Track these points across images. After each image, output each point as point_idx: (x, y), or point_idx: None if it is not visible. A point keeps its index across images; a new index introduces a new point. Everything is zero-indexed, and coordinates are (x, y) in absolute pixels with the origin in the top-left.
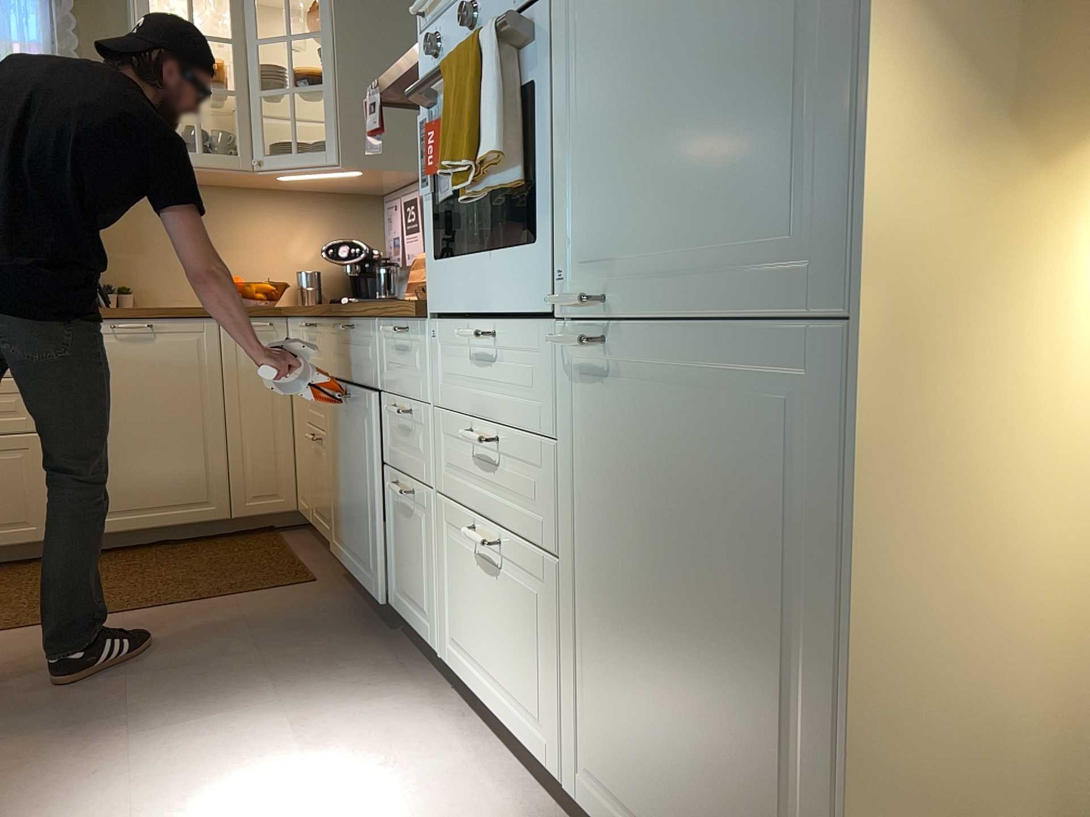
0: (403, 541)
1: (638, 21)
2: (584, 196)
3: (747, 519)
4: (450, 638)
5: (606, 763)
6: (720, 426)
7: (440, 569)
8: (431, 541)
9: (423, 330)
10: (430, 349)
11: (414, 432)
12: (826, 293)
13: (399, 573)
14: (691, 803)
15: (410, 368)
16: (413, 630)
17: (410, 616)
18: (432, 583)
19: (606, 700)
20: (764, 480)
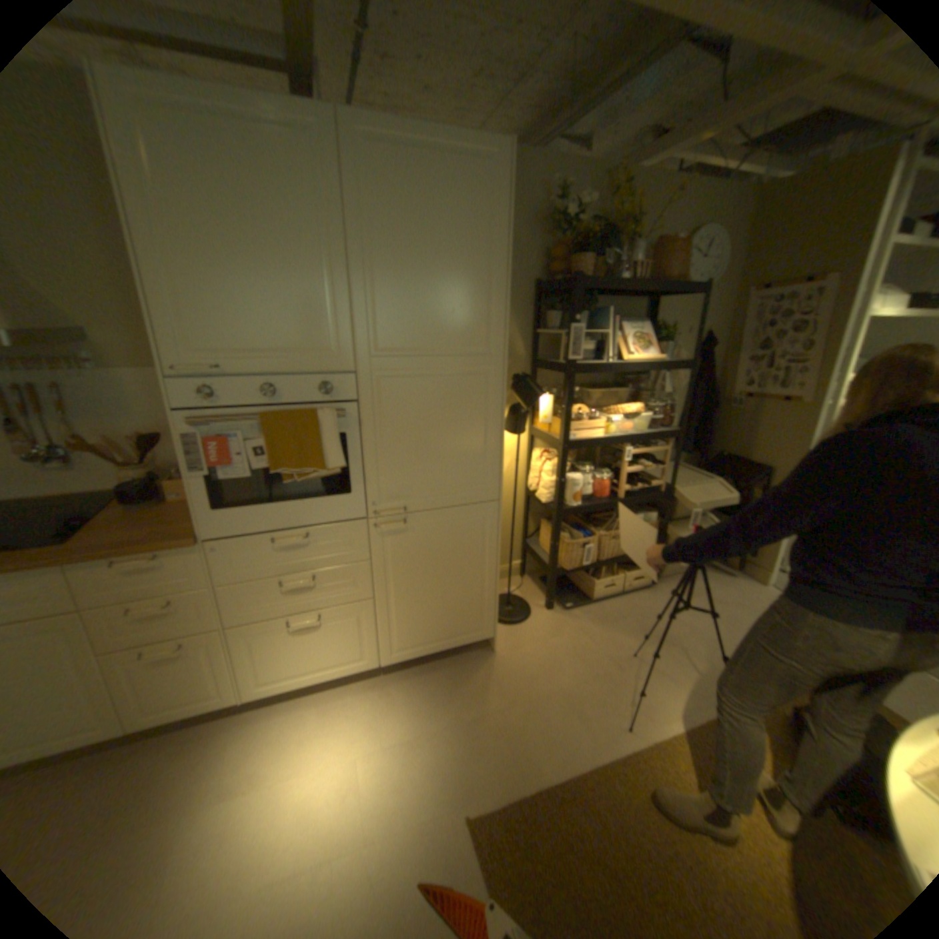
0: (157, 680)
1: (415, 426)
2: (383, 476)
3: (464, 548)
4: (251, 687)
5: (404, 641)
6: (454, 531)
7: (233, 662)
8: (214, 657)
9: (188, 551)
10: (201, 559)
11: (171, 612)
12: (486, 496)
13: (148, 703)
14: (444, 622)
15: (161, 578)
16: (181, 719)
17: (177, 714)
18: (219, 676)
19: (403, 624)
20: (469, 538)
